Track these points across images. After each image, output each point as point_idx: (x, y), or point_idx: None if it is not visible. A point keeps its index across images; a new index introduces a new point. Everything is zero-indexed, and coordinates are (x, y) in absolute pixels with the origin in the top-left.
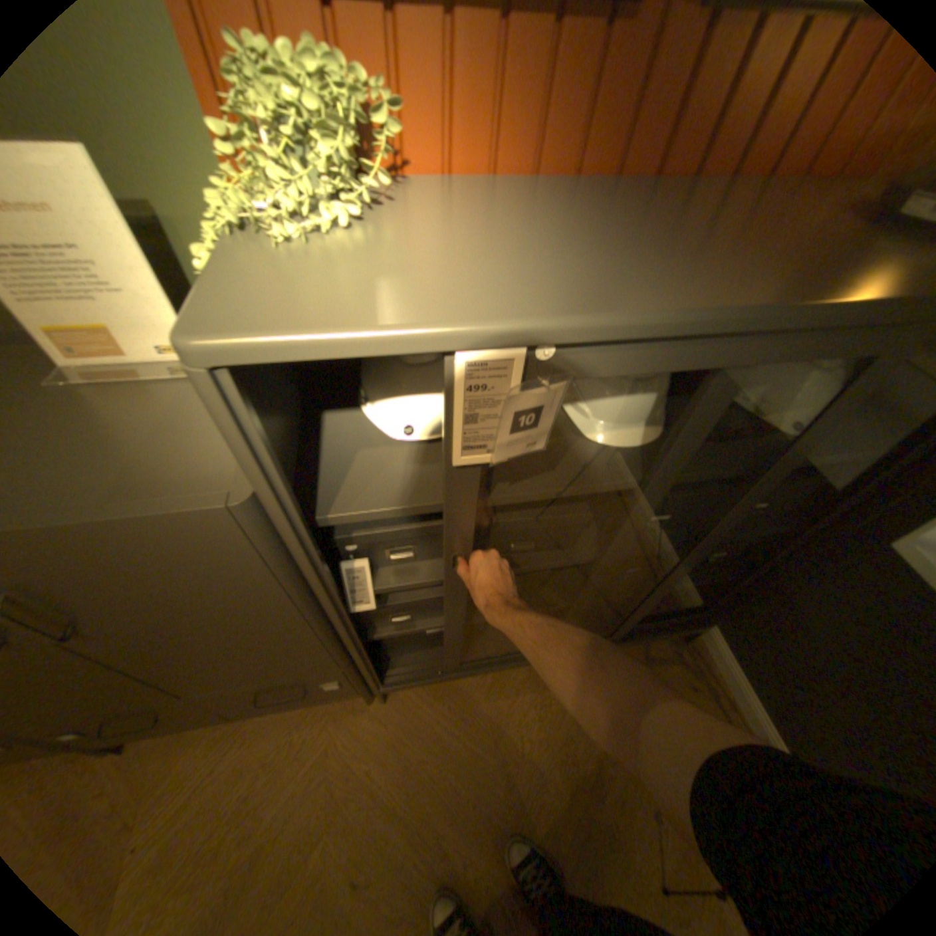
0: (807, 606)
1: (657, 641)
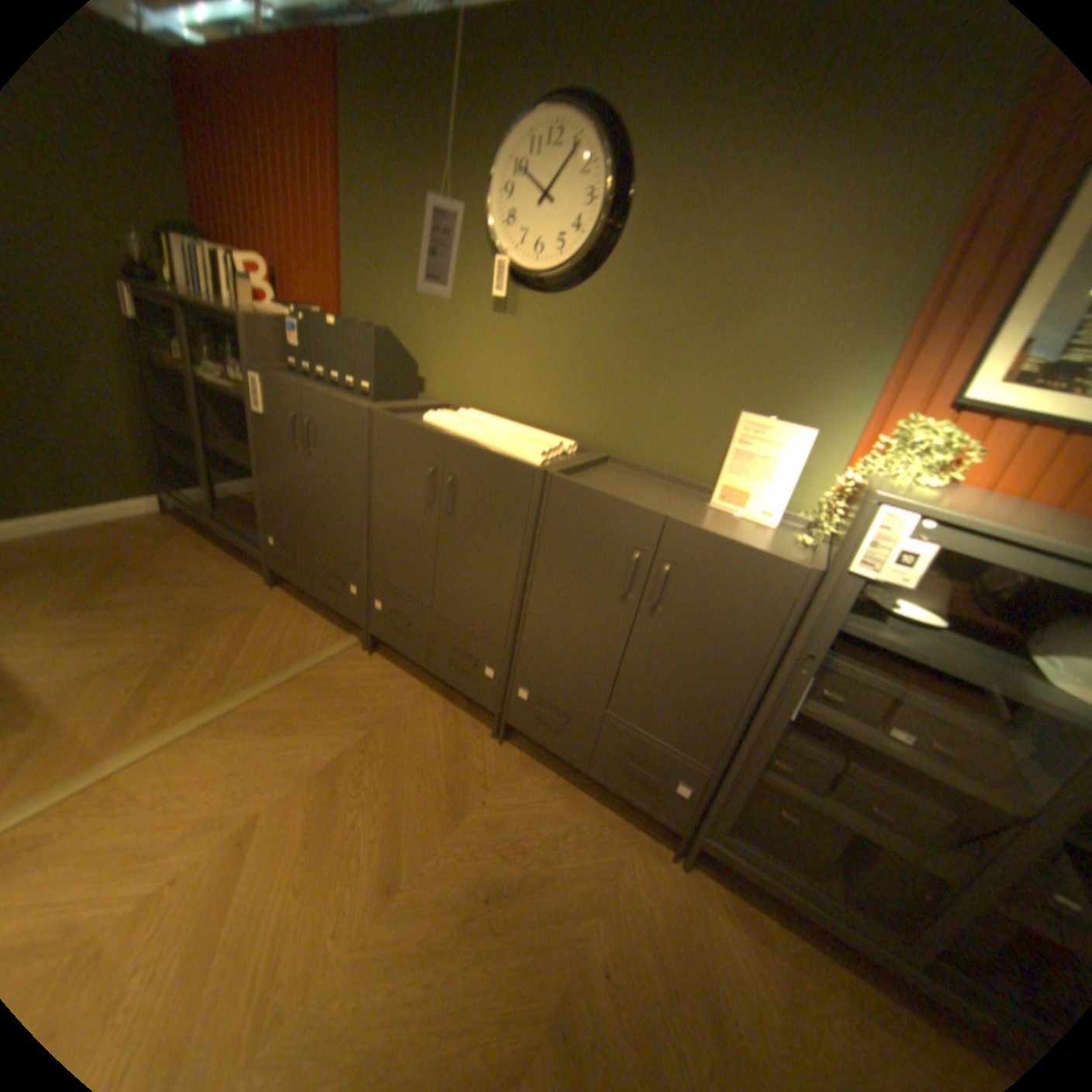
0: None
1: None
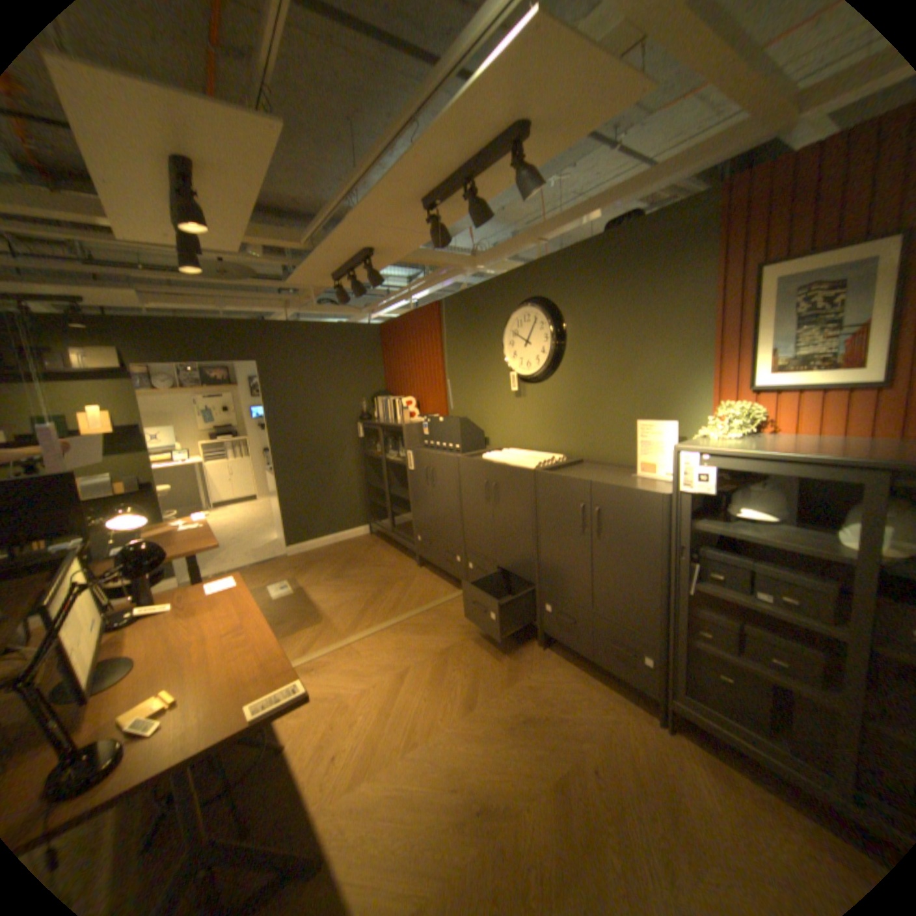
0: None
1: None
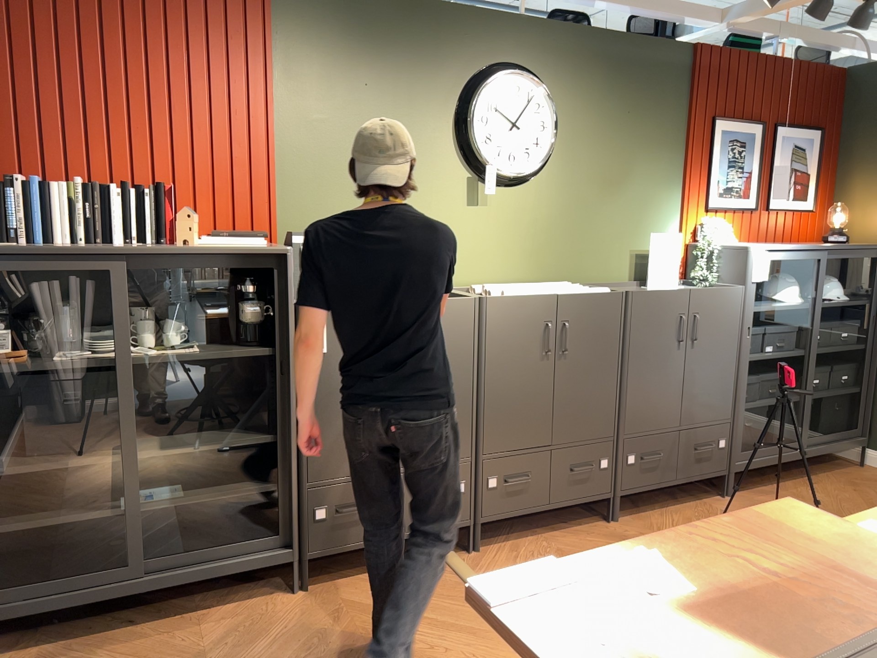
0: None
1: (848, 468)
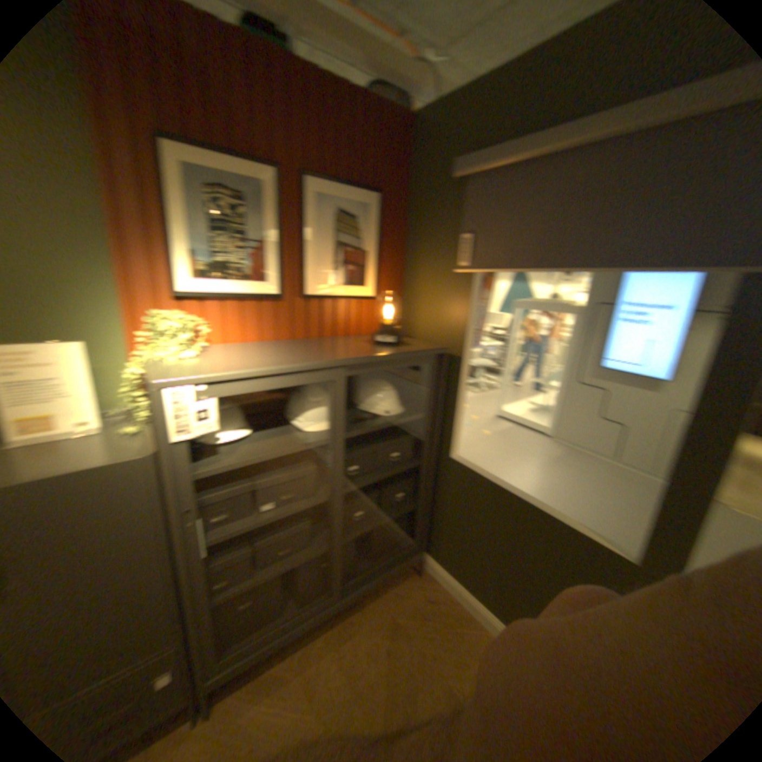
0: (447, 506)
1: (402, 582)
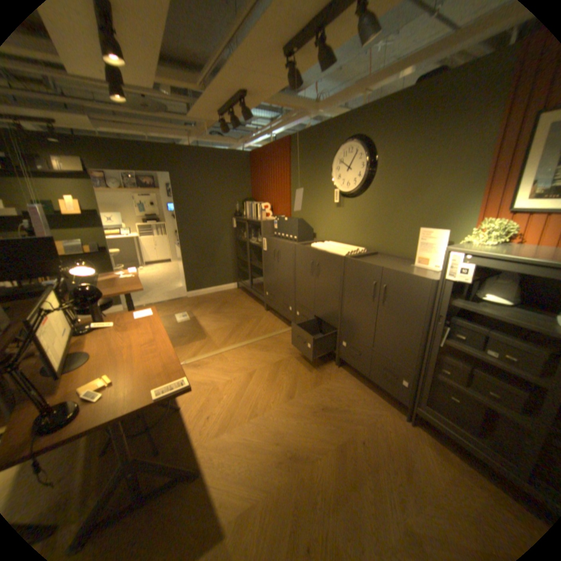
0: None
1: None
